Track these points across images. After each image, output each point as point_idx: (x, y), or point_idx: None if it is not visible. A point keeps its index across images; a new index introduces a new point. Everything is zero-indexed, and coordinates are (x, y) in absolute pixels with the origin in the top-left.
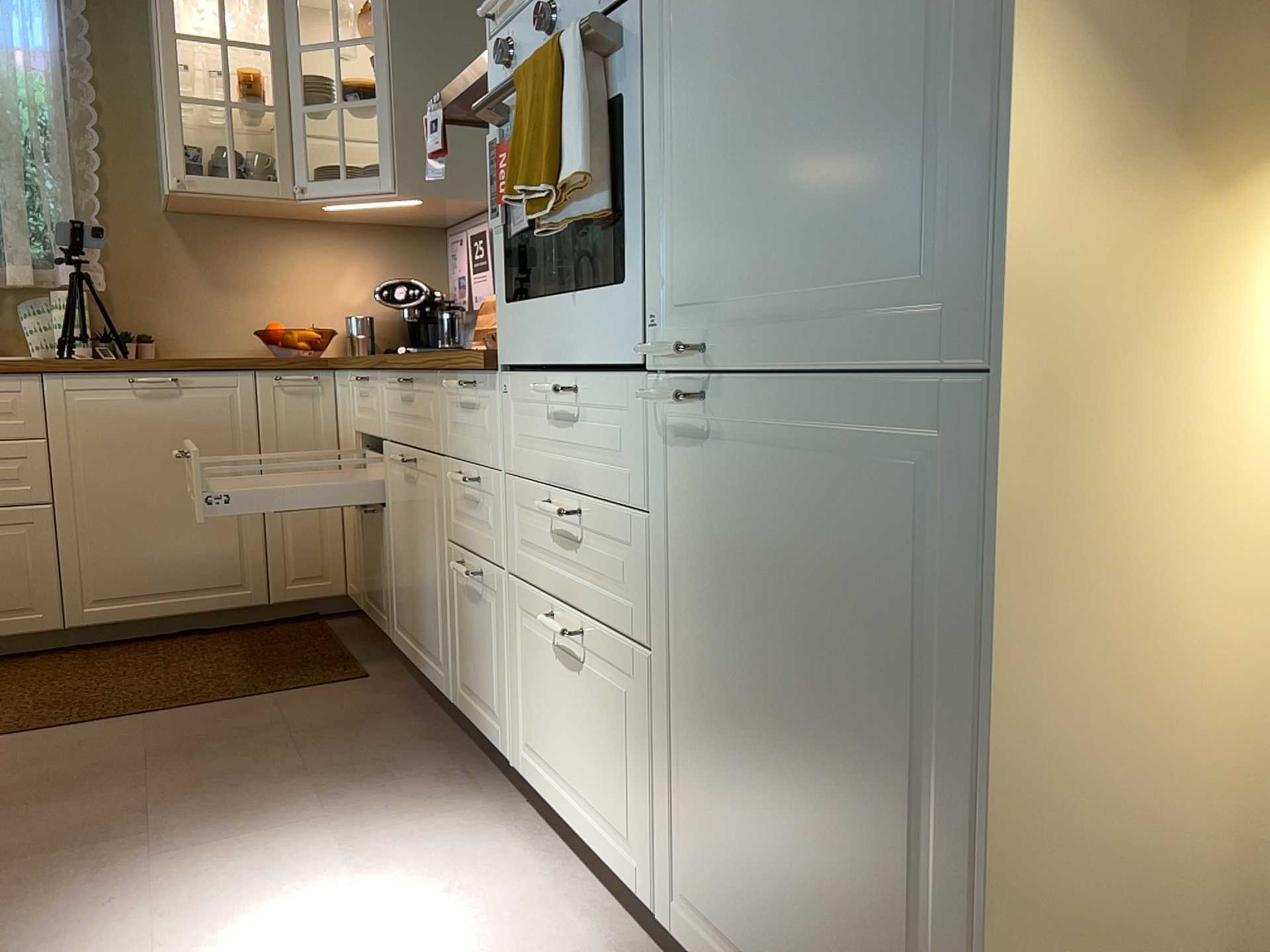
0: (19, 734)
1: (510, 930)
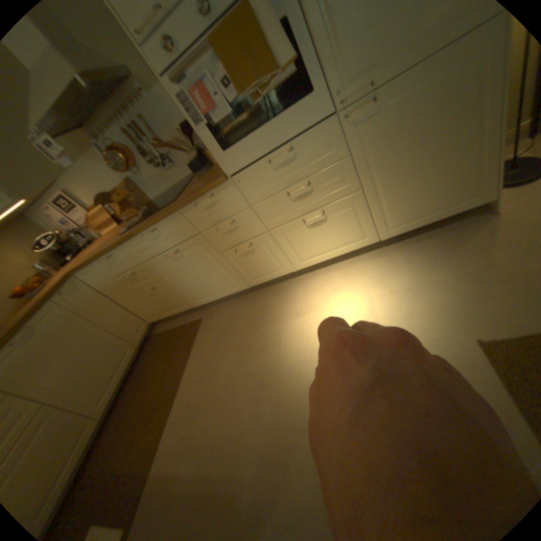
0: (163, 429)
1: (350, 279)
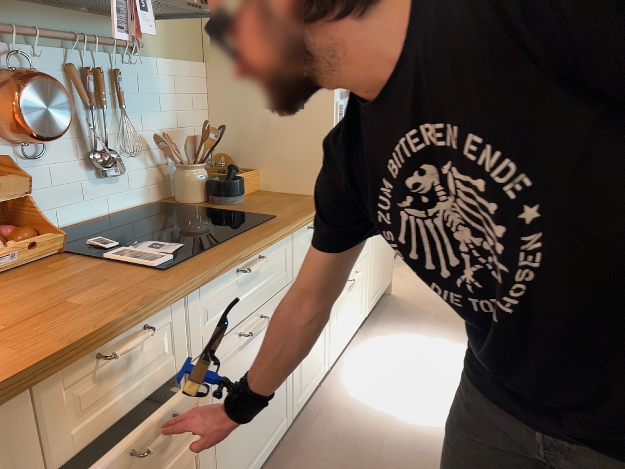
0: None
1: (377, 358)
